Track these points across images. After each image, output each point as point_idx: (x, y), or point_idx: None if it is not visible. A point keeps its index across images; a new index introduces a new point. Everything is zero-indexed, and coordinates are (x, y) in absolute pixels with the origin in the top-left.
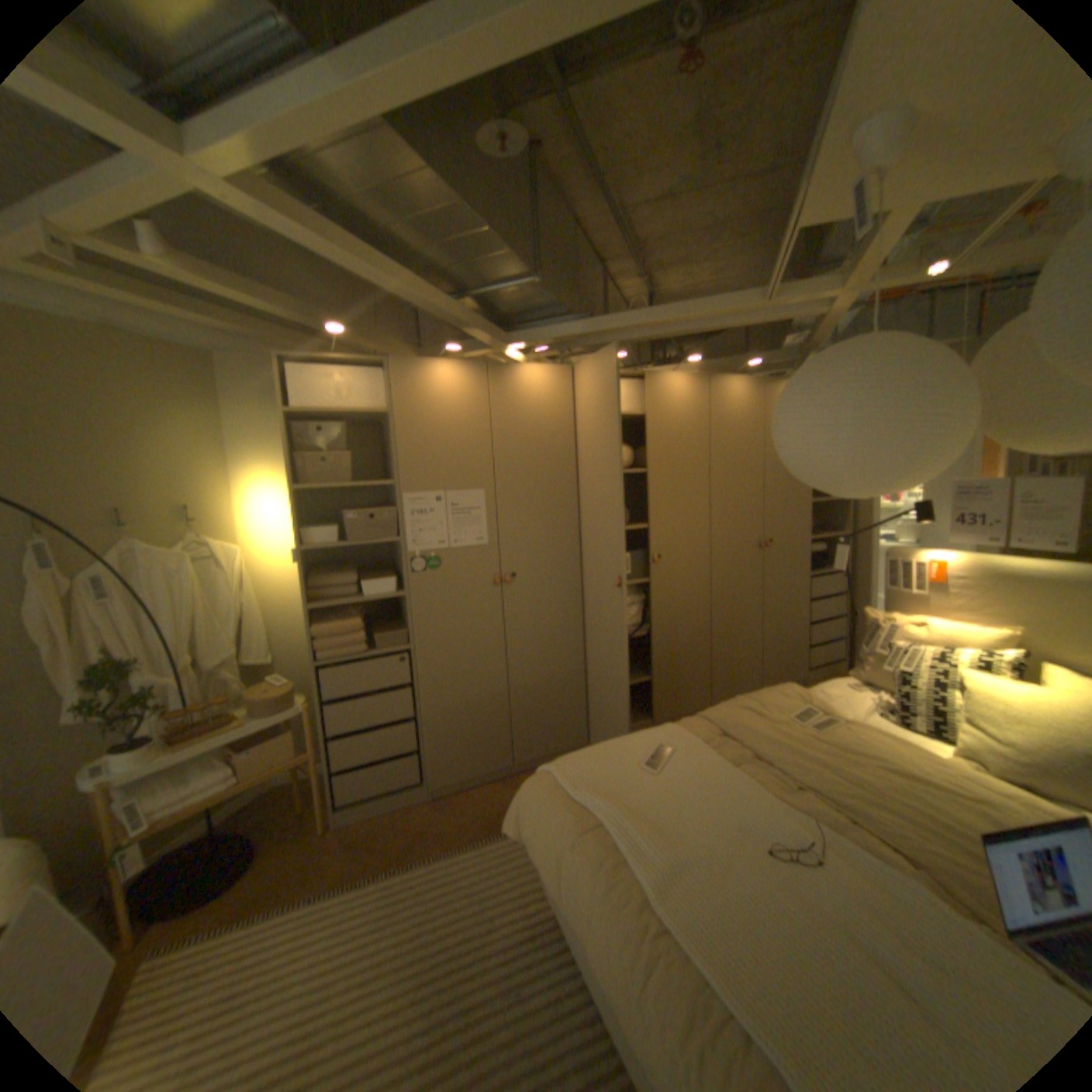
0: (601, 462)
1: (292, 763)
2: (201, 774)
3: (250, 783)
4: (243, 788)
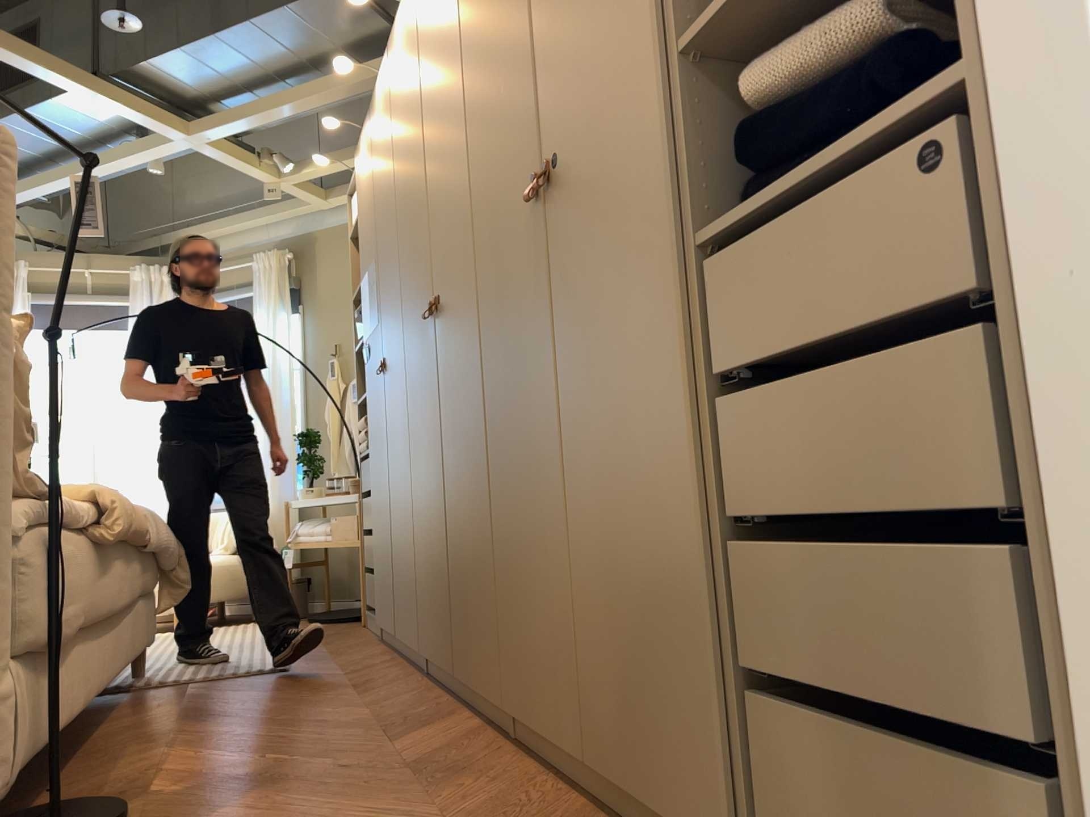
0: (407, 166)
1: (358, 538)
2: (331, 521)
3: (338, 540)
4: (334, 541)
